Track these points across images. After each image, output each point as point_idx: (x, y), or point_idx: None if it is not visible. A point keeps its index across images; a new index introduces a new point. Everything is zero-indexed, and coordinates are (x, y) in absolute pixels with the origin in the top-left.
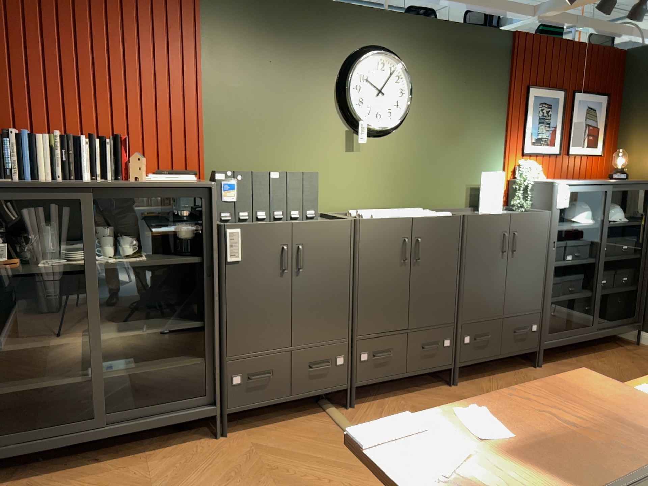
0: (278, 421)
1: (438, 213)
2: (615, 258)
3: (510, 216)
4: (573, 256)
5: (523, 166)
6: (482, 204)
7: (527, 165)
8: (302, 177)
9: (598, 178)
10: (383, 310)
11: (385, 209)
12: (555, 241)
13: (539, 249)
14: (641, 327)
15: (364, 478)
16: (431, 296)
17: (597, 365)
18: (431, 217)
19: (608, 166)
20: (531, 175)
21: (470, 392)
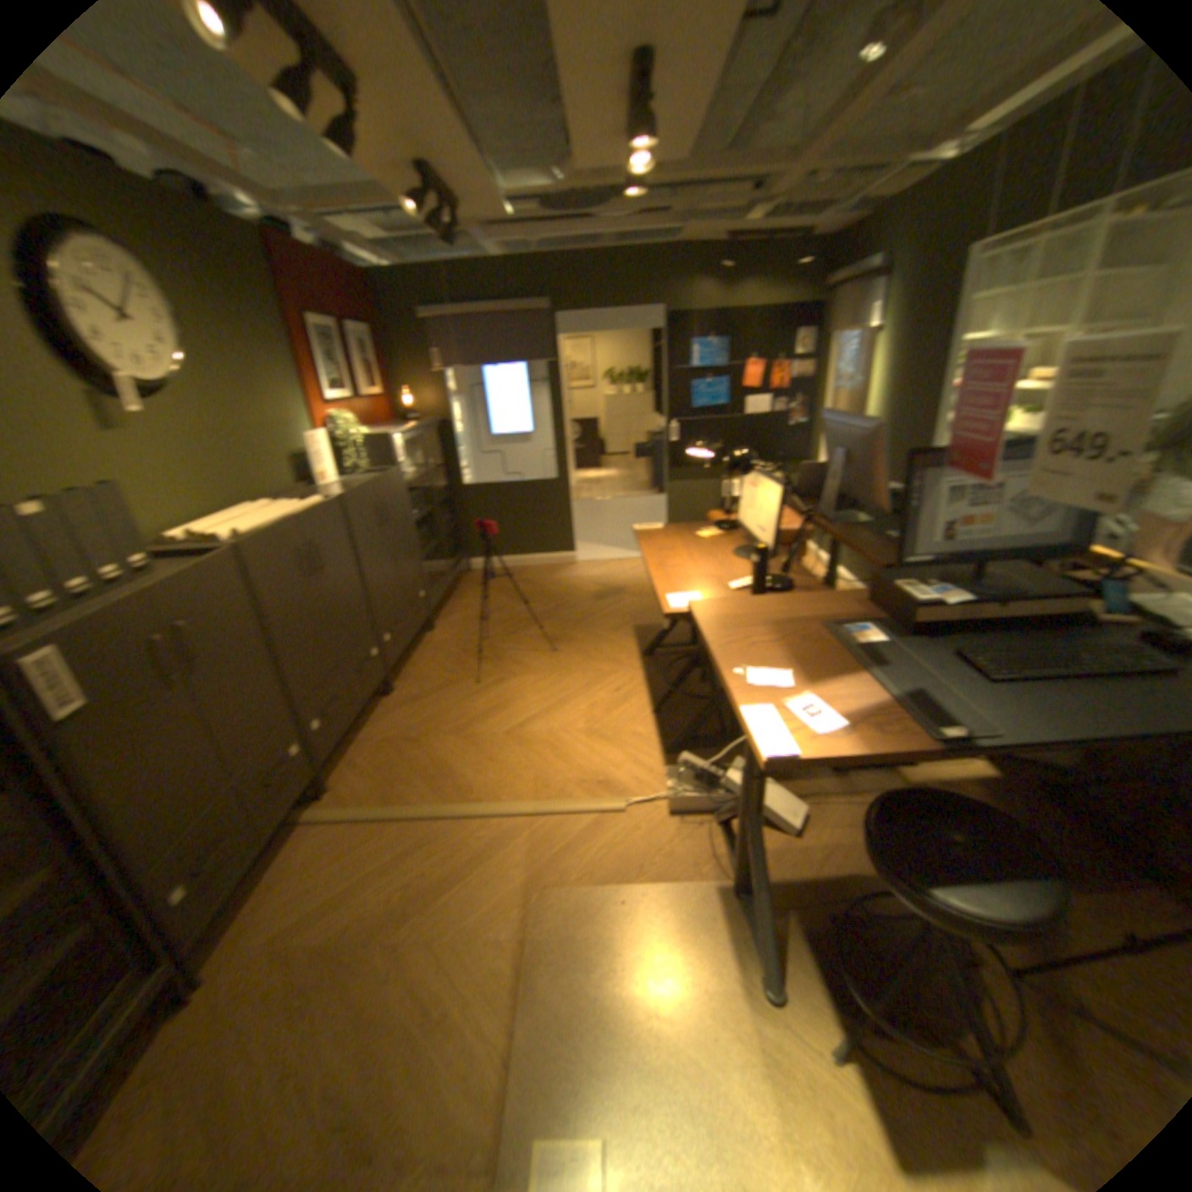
0: (248, 891)
1: (306, 502)
2: (438, 501)
3: (372, 484)
4: (415, 510)
5: (334, 418)
6: (316, 476)
7: (338, 416)
8: (90, 500)
9: (386, 422)
10: (308, 654)
11: (201, 516)
12: (406, 499)
13: (400, 513)
14: (467, 557)
15: (442, 838)
16: (343, 609)
17: (465, 604)
18: (310, 510)
19: (387, 406)
20: (350, 429)
21: (410, 689)
